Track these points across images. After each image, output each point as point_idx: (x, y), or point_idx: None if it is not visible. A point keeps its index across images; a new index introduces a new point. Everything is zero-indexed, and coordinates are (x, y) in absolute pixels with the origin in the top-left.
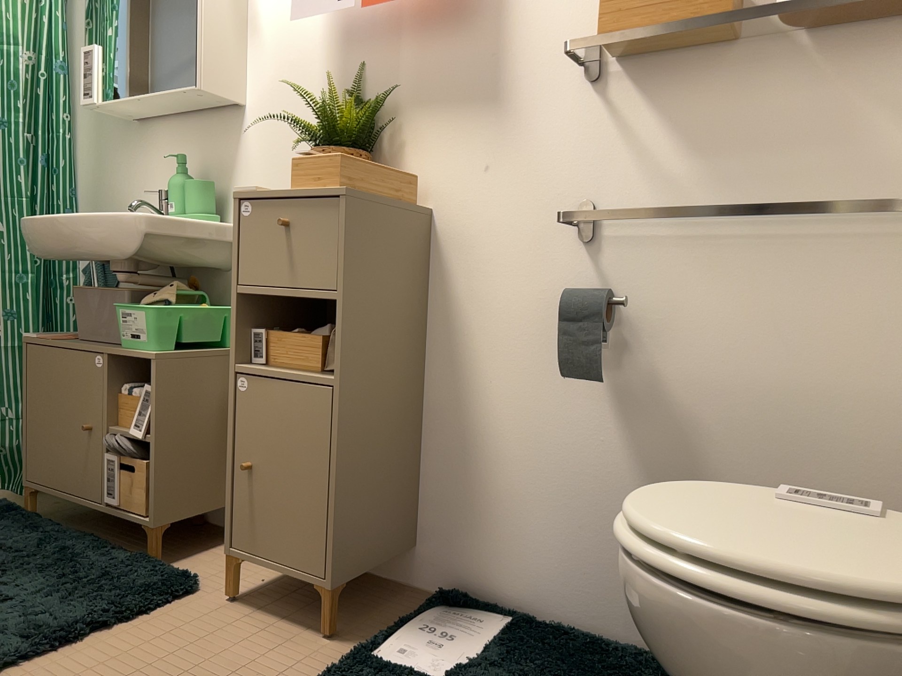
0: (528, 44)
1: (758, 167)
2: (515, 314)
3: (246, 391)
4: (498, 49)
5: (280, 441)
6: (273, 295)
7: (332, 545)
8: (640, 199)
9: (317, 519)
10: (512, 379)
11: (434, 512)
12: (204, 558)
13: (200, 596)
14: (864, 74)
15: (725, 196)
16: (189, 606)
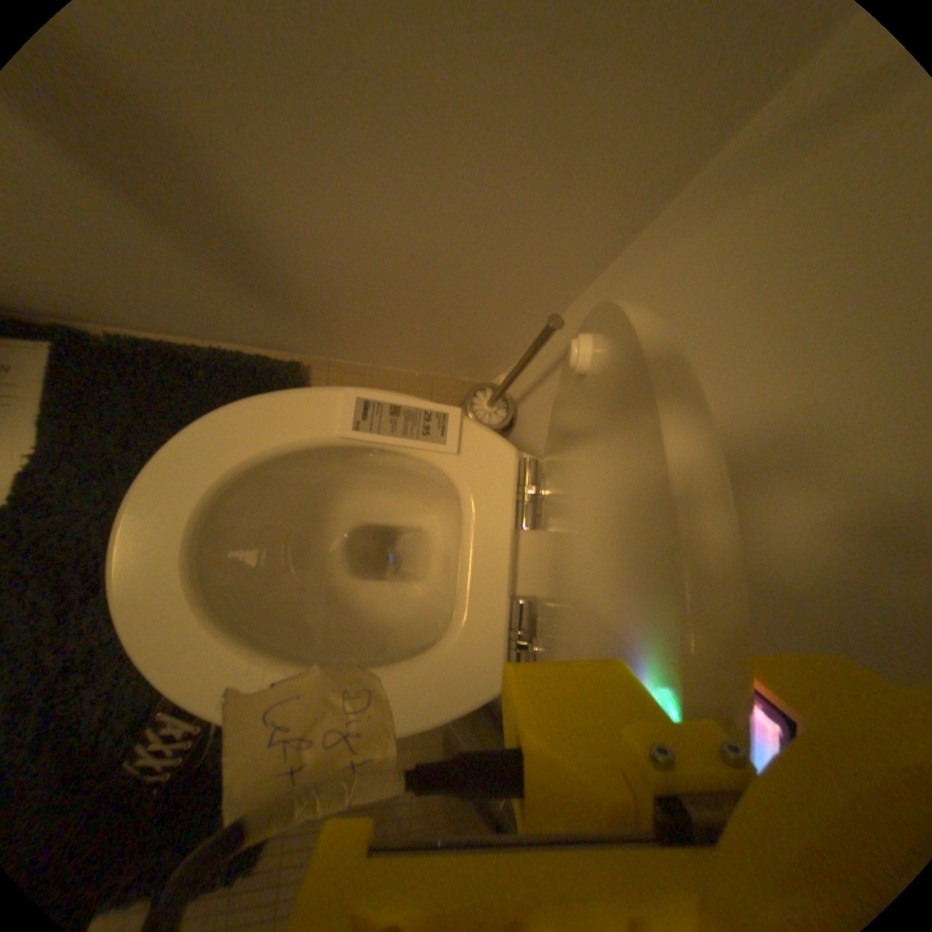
0: None
1: None
2: None
3: None
4: None
5: None
6: None
7: None
8: None
9: None
10: None
11: None
12: None
13: None
14: None
15: None
16: None
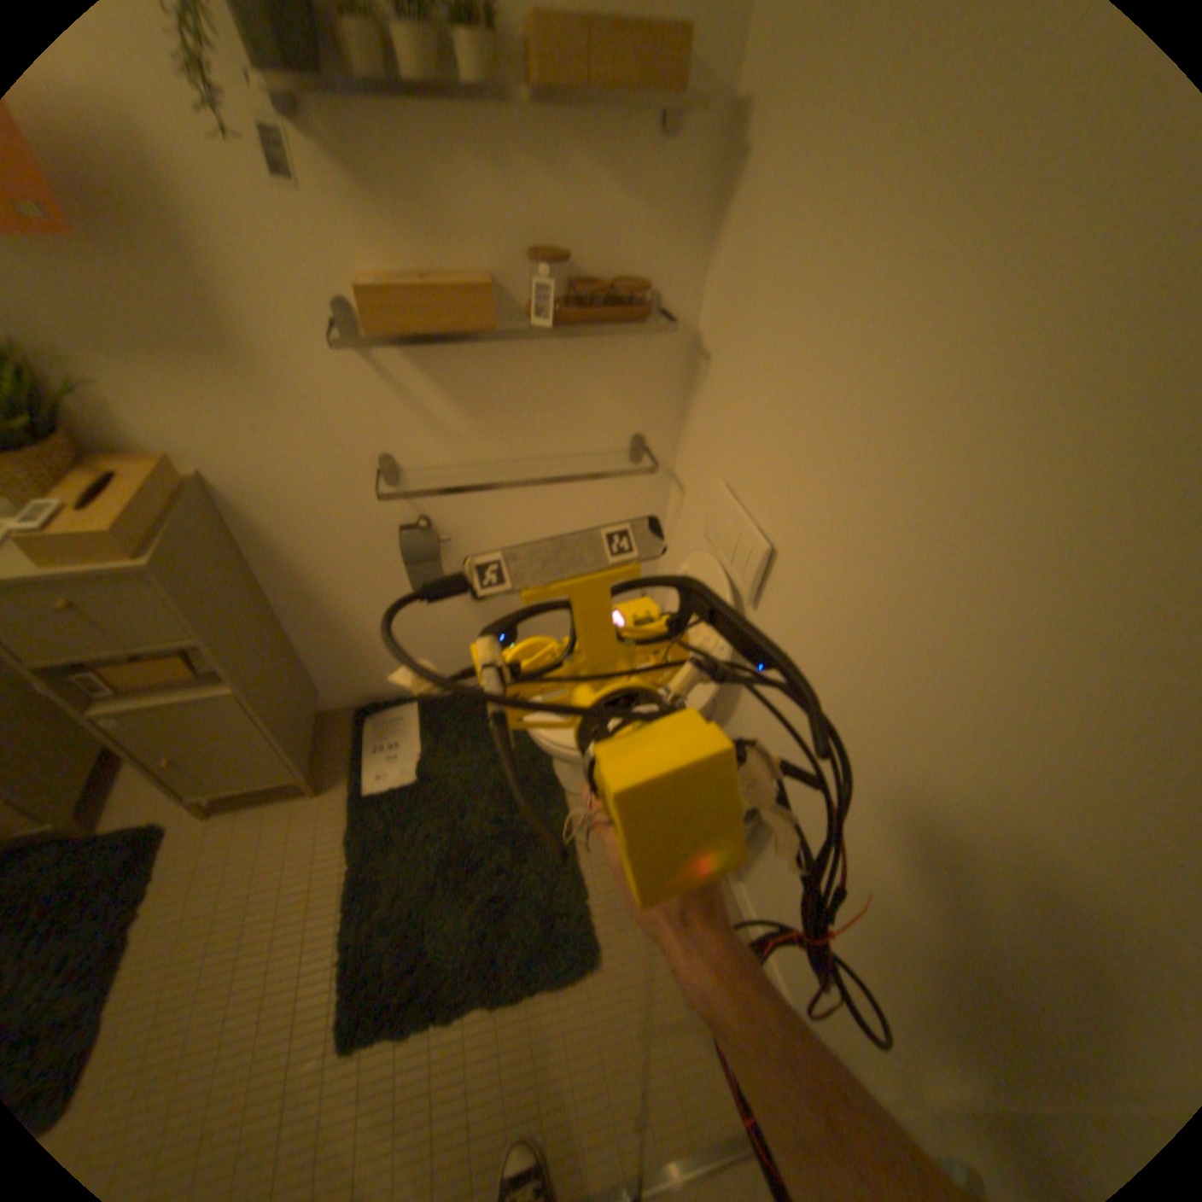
0: (246, 280)
1: (527, 422)
2: (345, 544)
3: (111, 727)
4: (202, 280)
5: (189, 741)
6: (90, 659)
7: (290, 767)
8: (436, 448)
9: (266, 762)
10: (360, 586)
11: (325, 674)
12: (123, 803)
13: (174, 840)
14: (594, 354)
15: (505, 443)
16: (177, 855)
